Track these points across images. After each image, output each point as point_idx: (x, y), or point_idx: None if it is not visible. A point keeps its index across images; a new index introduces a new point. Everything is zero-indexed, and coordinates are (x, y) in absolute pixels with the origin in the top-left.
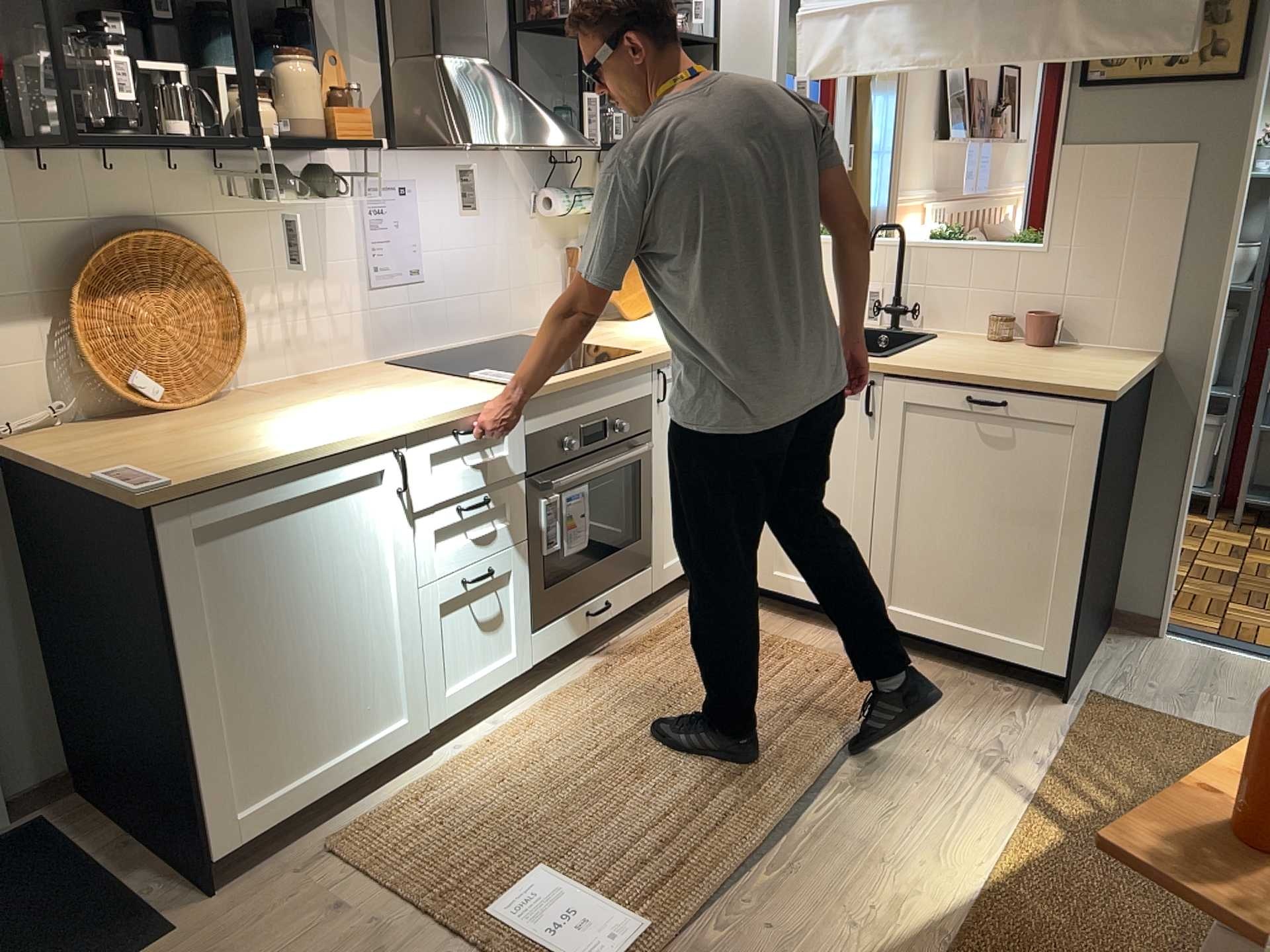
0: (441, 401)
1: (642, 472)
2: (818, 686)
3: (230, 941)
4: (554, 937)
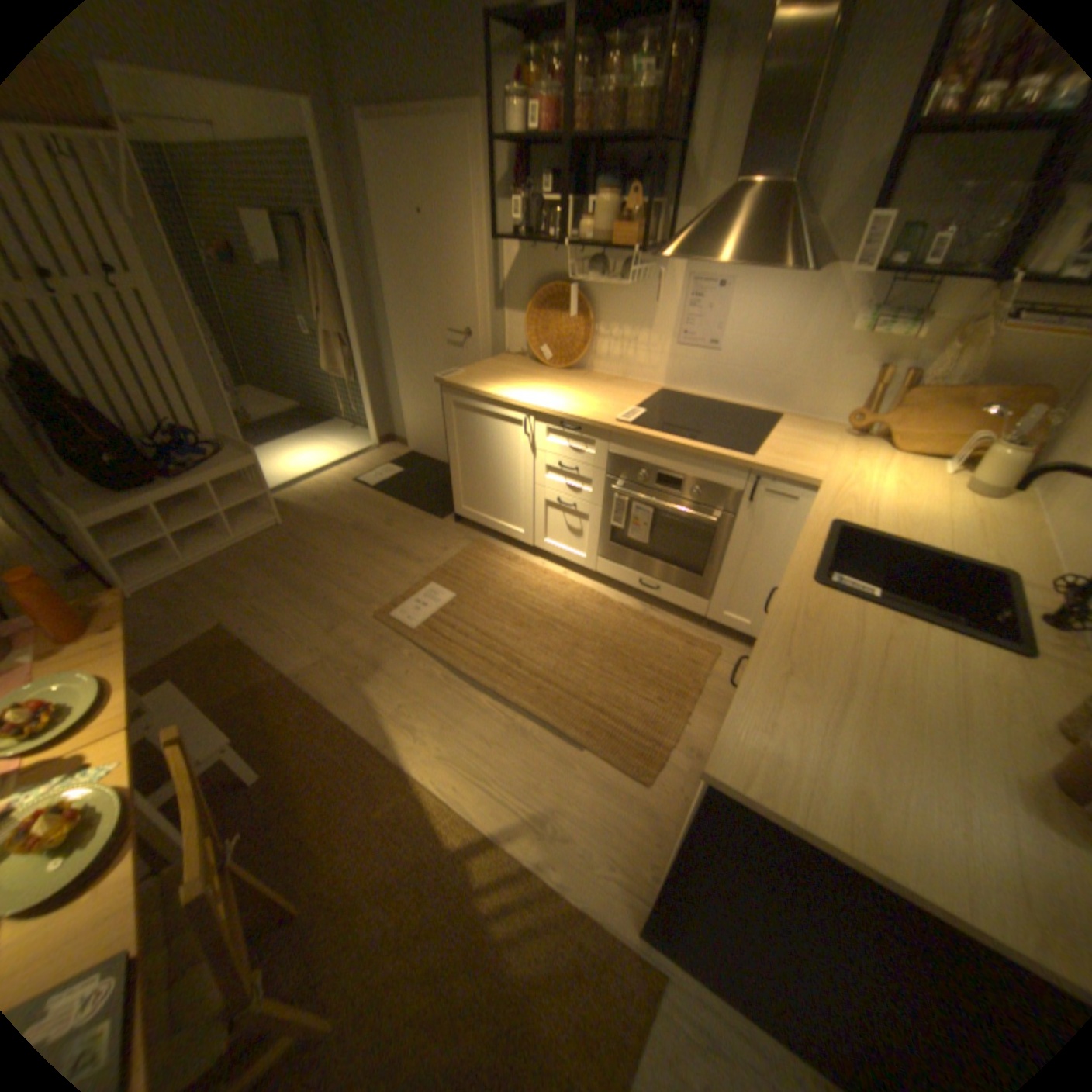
0: (574, 407)
1: (714, 537)
2: (624, 717)
3: (434, 530)
4: (414, 600)
